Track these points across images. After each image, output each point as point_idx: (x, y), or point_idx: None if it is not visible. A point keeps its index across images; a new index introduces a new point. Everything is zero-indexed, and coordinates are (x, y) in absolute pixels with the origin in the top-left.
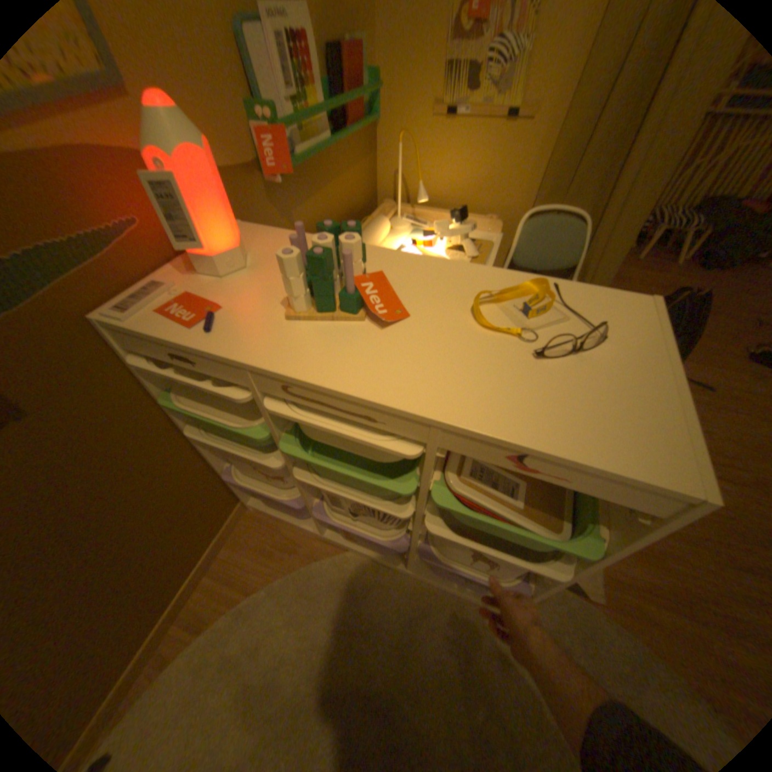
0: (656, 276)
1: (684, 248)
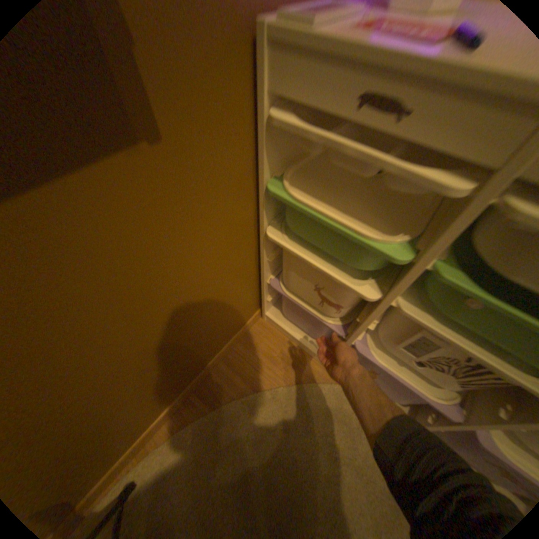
0: None
1: None
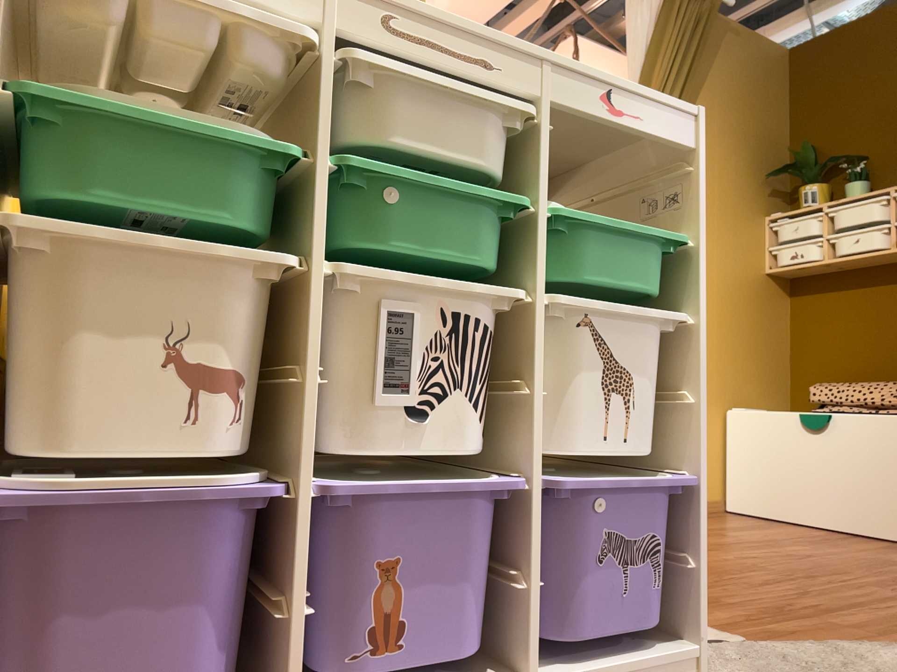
0: None
1: None
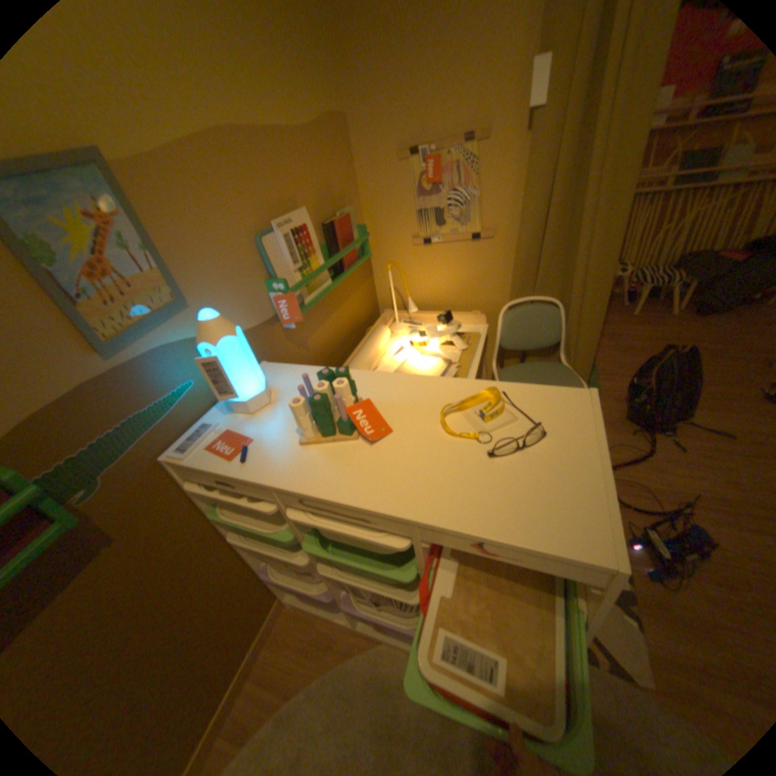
0: (654, 329)
1: (678, 299)
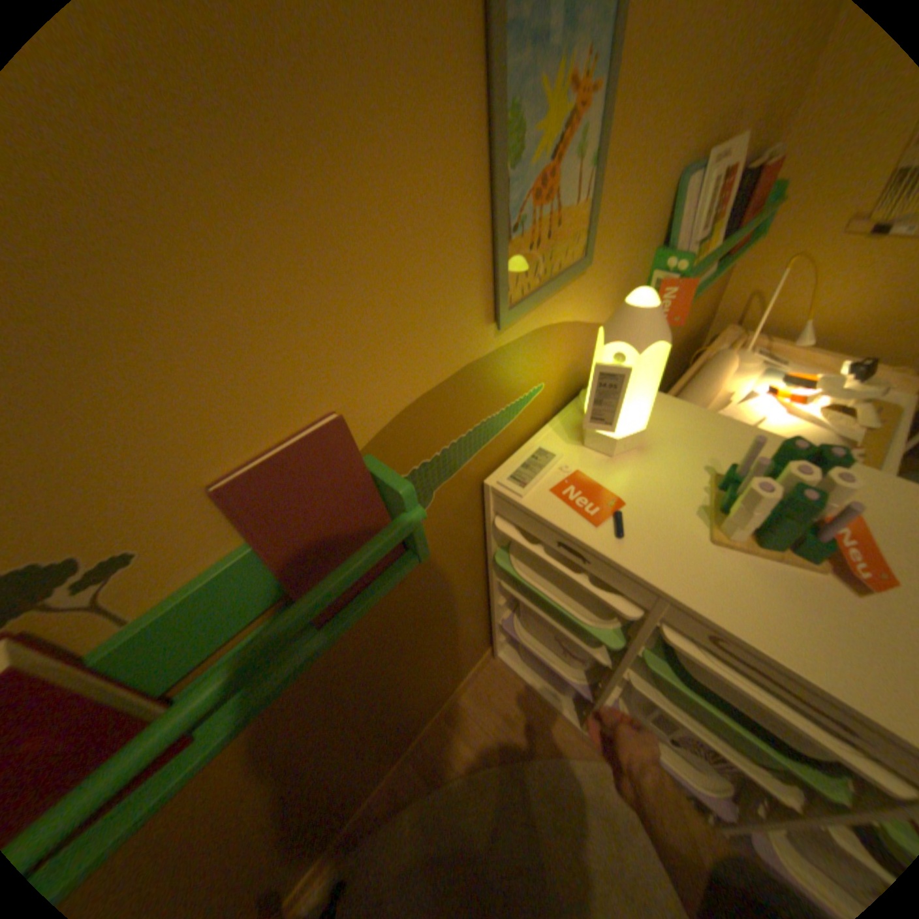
0: None
1: None
